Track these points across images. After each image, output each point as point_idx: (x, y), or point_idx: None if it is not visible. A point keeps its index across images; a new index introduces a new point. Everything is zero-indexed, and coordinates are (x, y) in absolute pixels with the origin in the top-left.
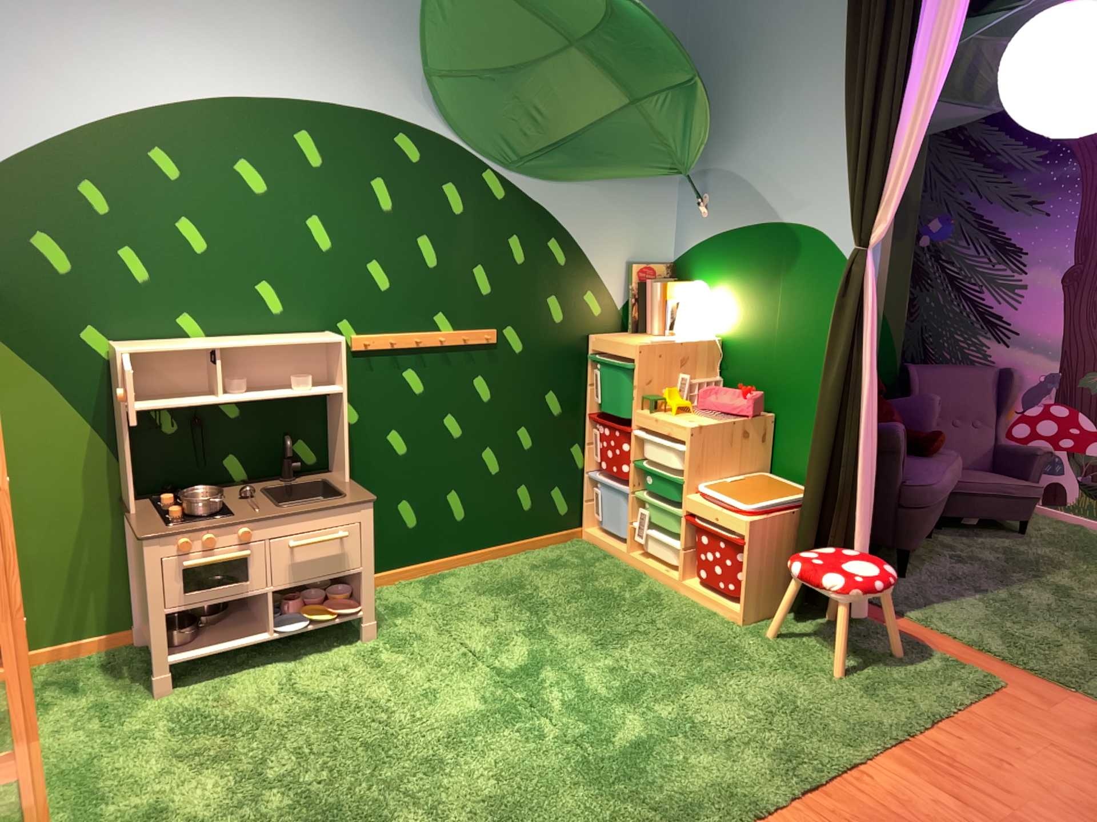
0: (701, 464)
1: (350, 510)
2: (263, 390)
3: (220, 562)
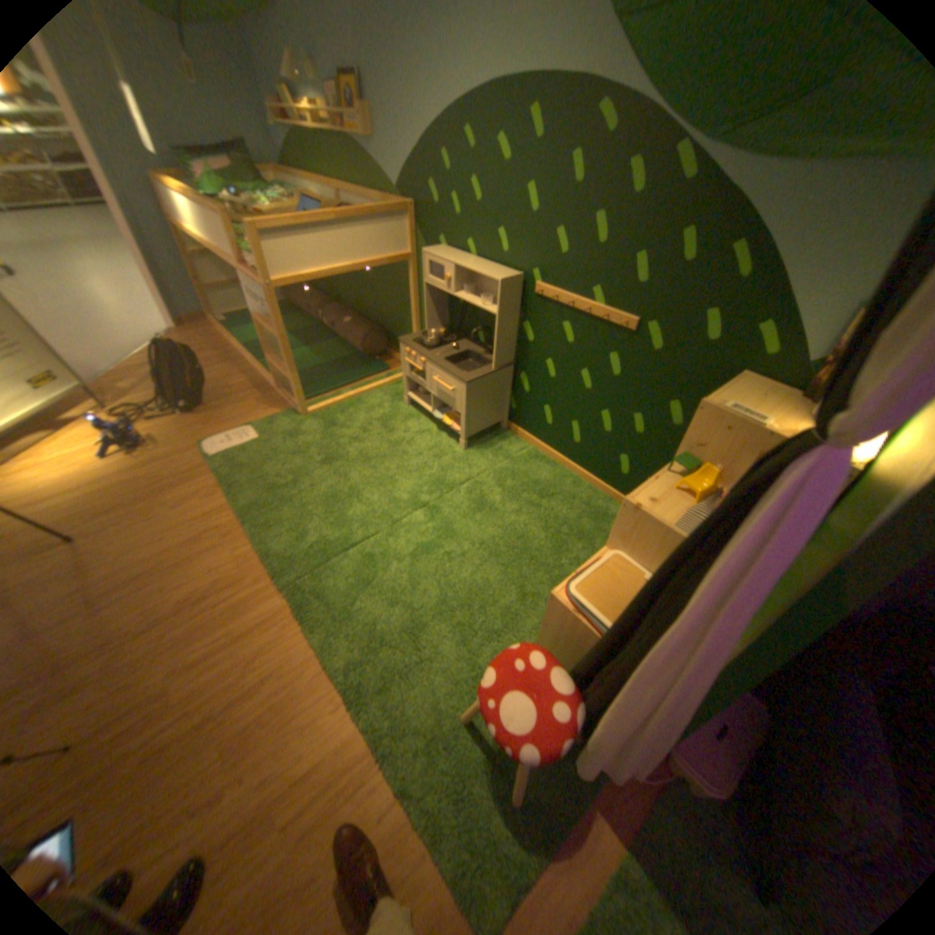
0: (625, 537)
1: (456, 381)
2: (479, 299)
3: (414, 368)
